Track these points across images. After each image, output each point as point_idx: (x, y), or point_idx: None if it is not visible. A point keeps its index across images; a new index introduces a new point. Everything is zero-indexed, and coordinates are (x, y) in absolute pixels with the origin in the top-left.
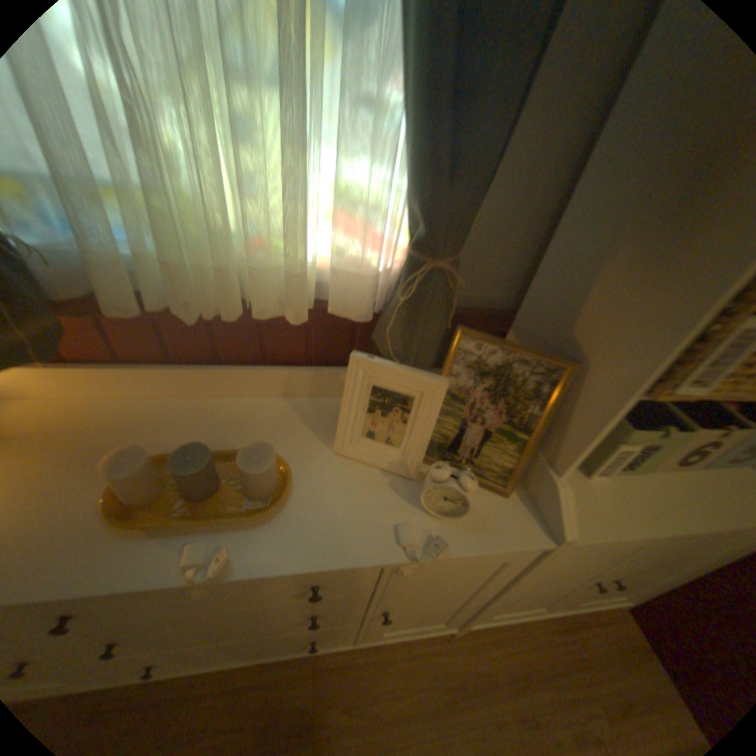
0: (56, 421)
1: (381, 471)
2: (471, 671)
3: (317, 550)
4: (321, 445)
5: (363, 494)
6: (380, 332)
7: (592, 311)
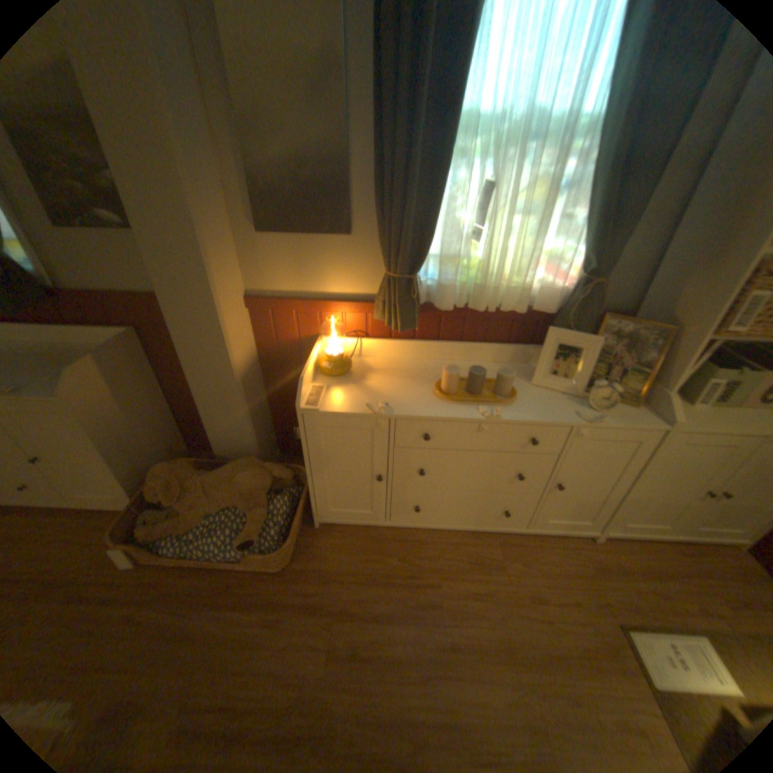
0: (391, 366)
1: (559, 393)
2: (611, 563)
3: (537, 416)
4: (522, 382)
5: (552, 401)
6: (557, 320)
7: (682, 302)
